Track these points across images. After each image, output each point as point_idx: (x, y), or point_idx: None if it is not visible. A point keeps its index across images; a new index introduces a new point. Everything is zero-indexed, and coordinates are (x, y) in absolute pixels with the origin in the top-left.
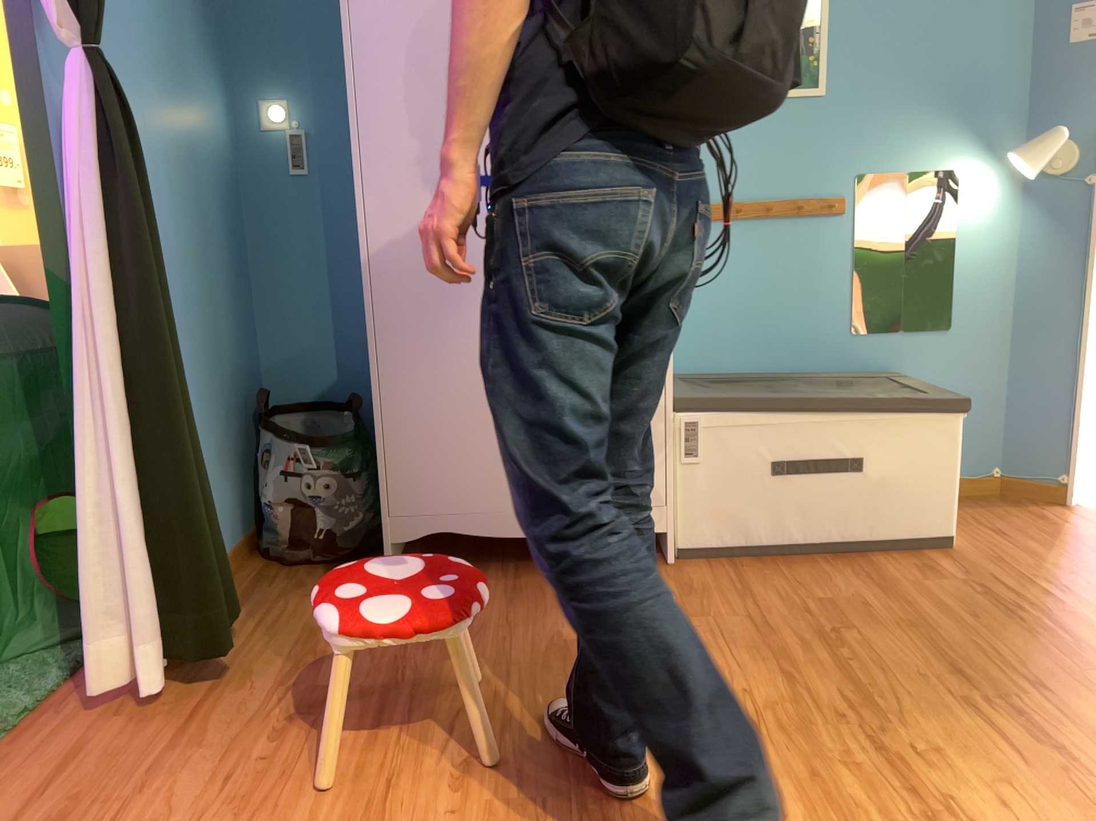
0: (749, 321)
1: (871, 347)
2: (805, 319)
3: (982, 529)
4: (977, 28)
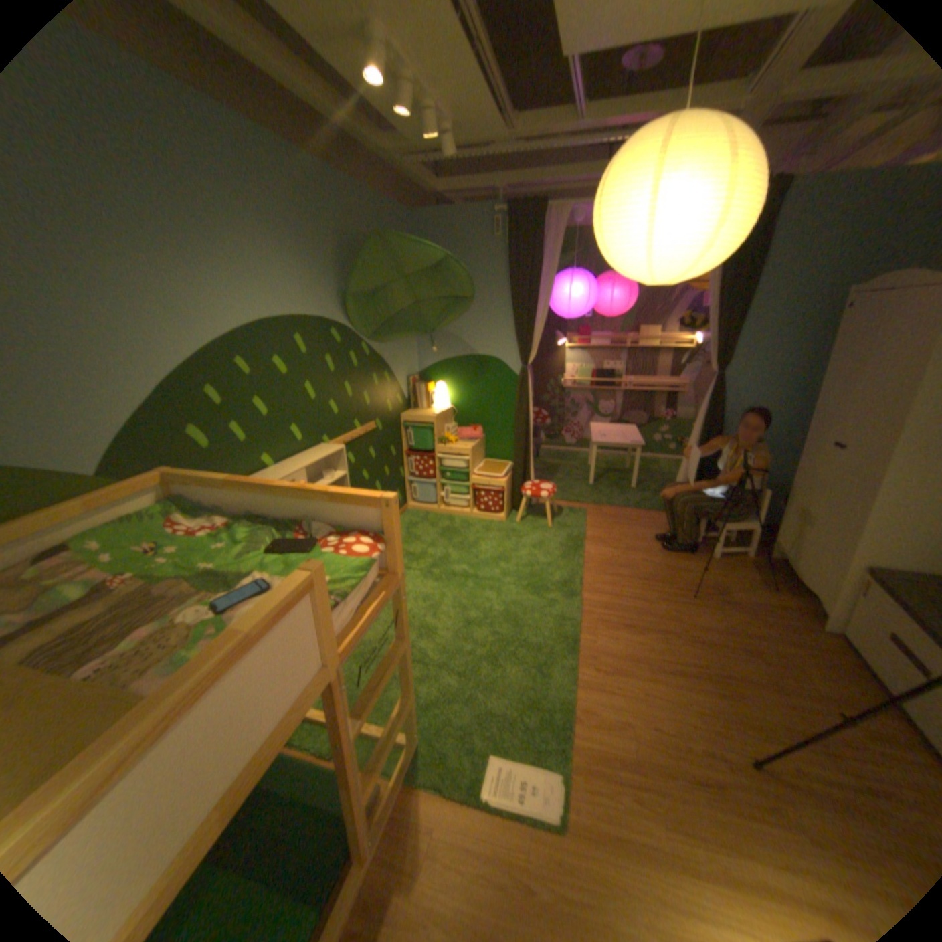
0: None
1: None
2: None
3: None
4: None
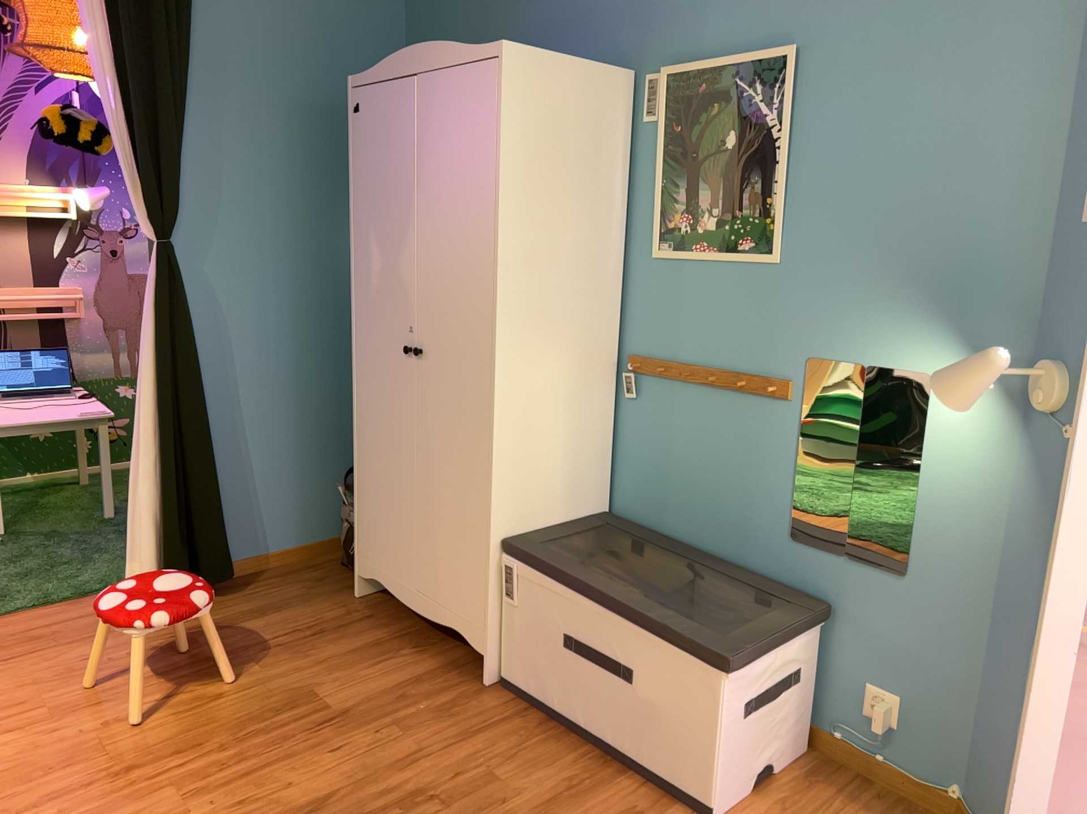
0: (694, 489)
1: (809, 561)
2: (744, 504)
3: None
4: (969, 192)
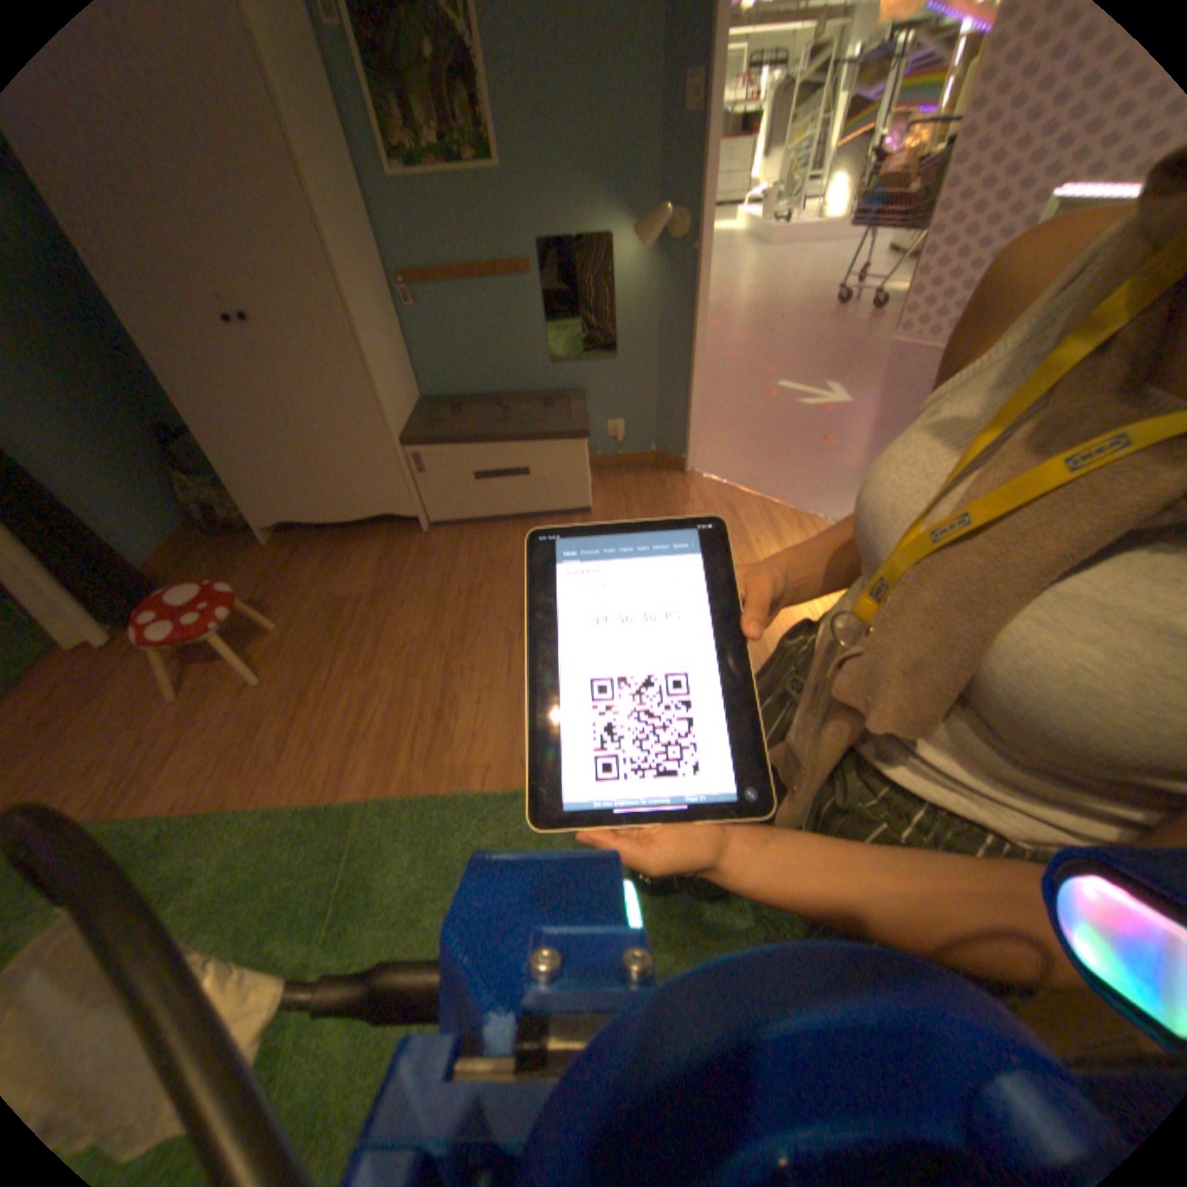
0: (478, 356)
1: (563, 371)
2: (516, 352)
3: (619, 493)
4: (614, 92)
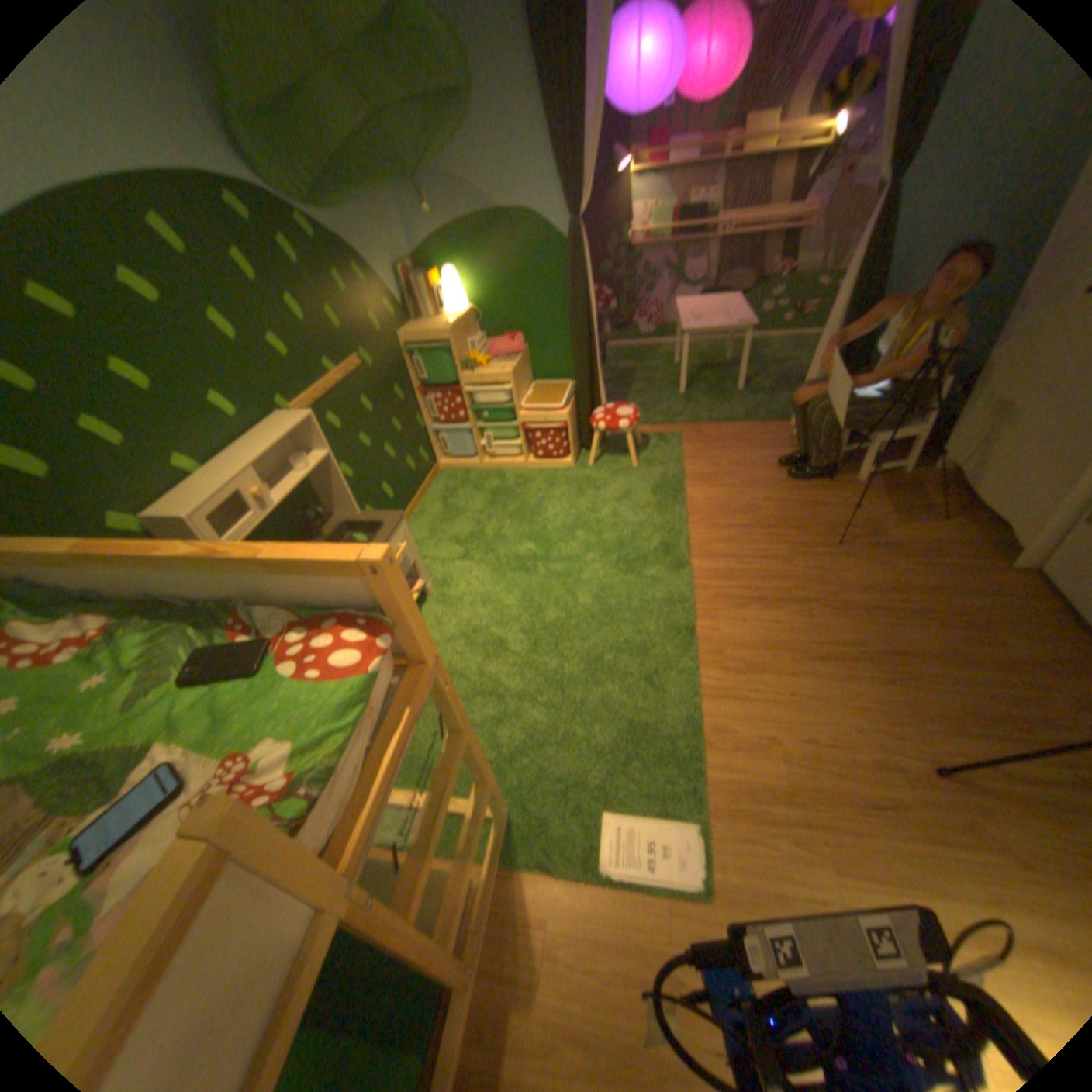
0: None
1: None
2: None
3: None
4: None
